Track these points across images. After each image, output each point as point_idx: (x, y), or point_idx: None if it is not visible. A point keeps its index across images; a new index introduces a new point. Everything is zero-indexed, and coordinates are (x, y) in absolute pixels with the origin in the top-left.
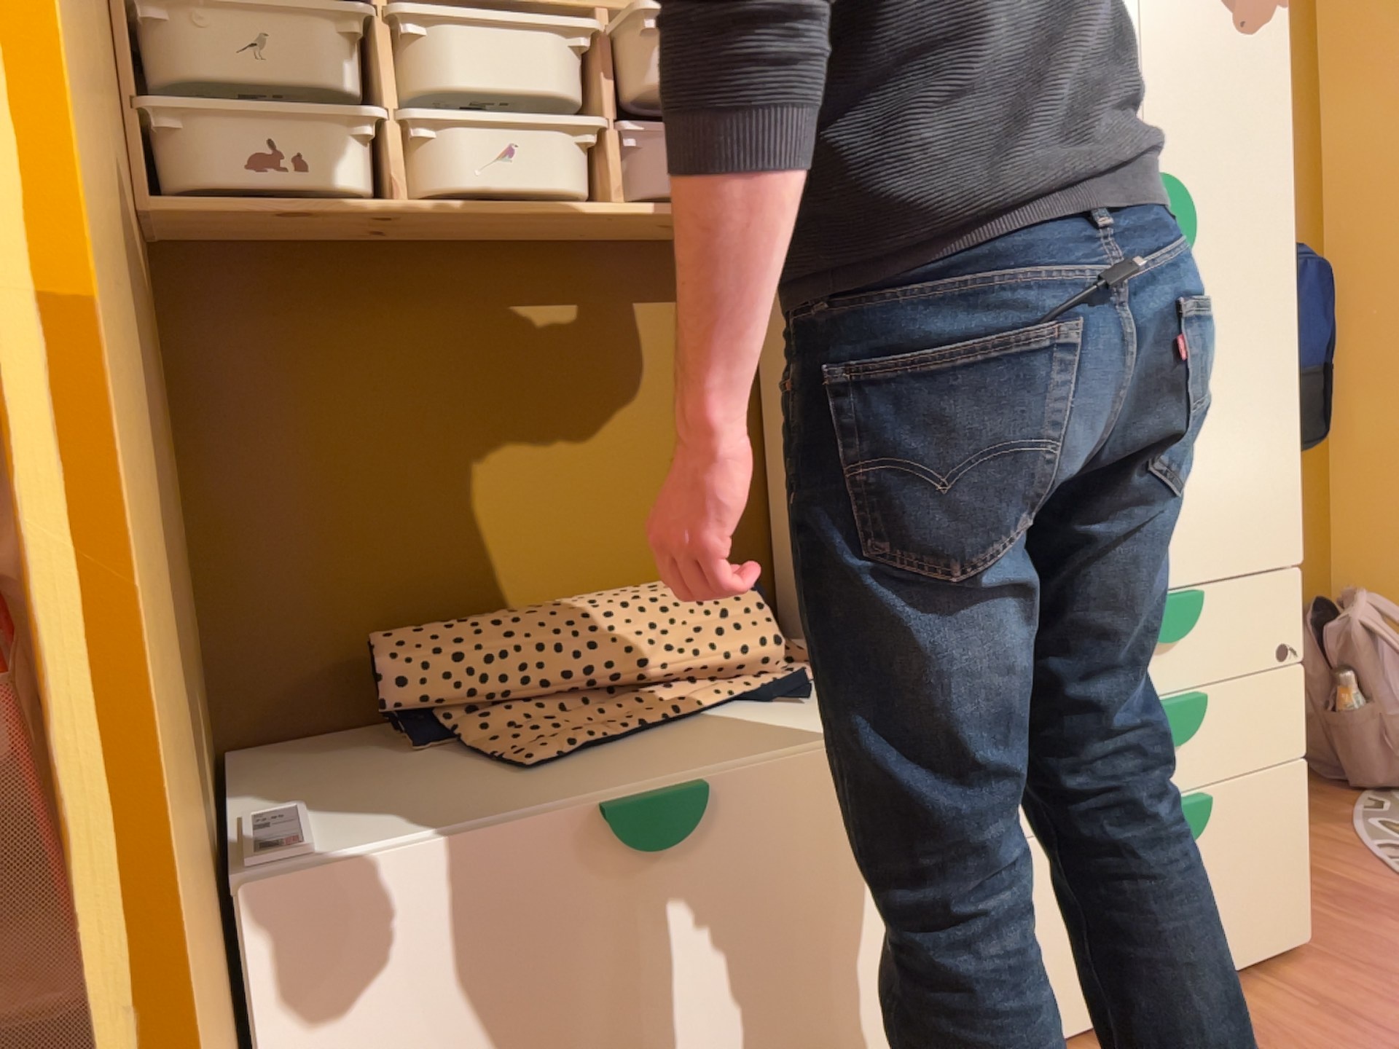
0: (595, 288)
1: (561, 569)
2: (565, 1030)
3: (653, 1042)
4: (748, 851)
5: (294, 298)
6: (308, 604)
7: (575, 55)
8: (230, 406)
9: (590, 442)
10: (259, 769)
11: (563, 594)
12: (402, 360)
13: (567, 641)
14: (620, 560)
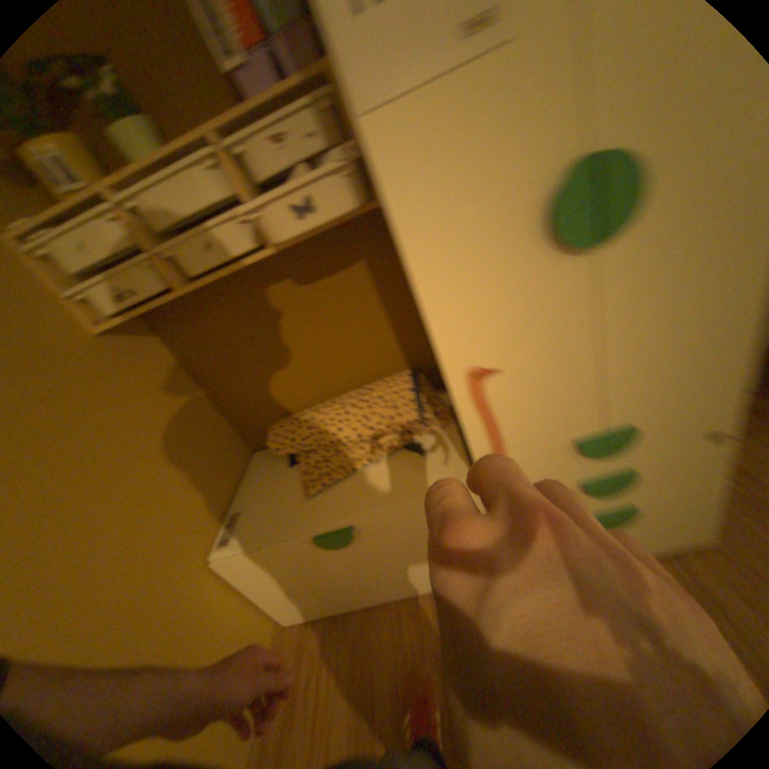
0: (310, 261)
1: (340, 379)
2: (331, 580)
3: (364, 580)
4: (381, 538)
5: (194, 312)
6: (257, 409)
7: (214, 168)
8: (197, 357)
9: (334, 330)
10: (254, 469)
11: (345, 387)
12: (245, 322)
13: (332, 427)
14: (364, 370)
